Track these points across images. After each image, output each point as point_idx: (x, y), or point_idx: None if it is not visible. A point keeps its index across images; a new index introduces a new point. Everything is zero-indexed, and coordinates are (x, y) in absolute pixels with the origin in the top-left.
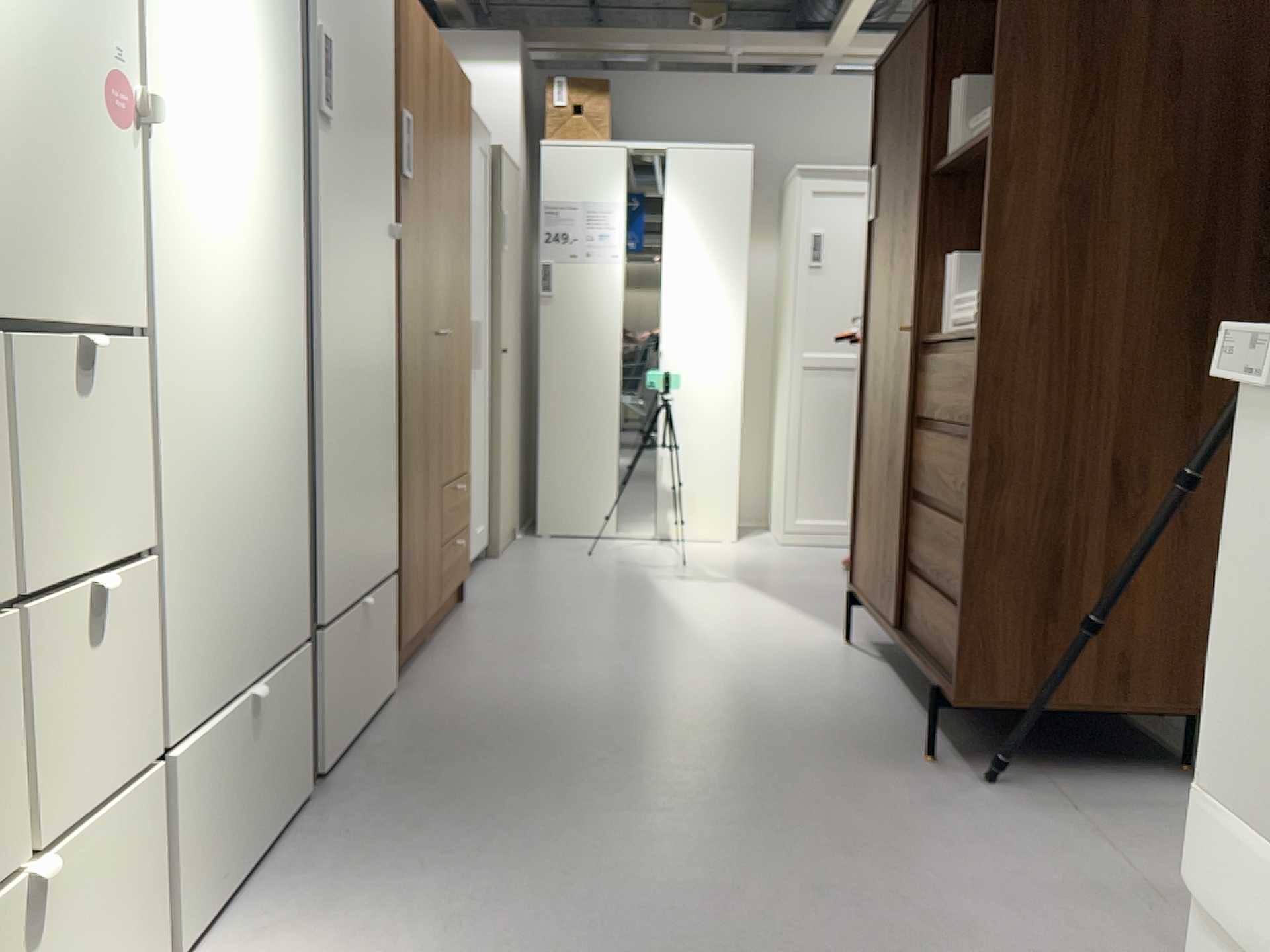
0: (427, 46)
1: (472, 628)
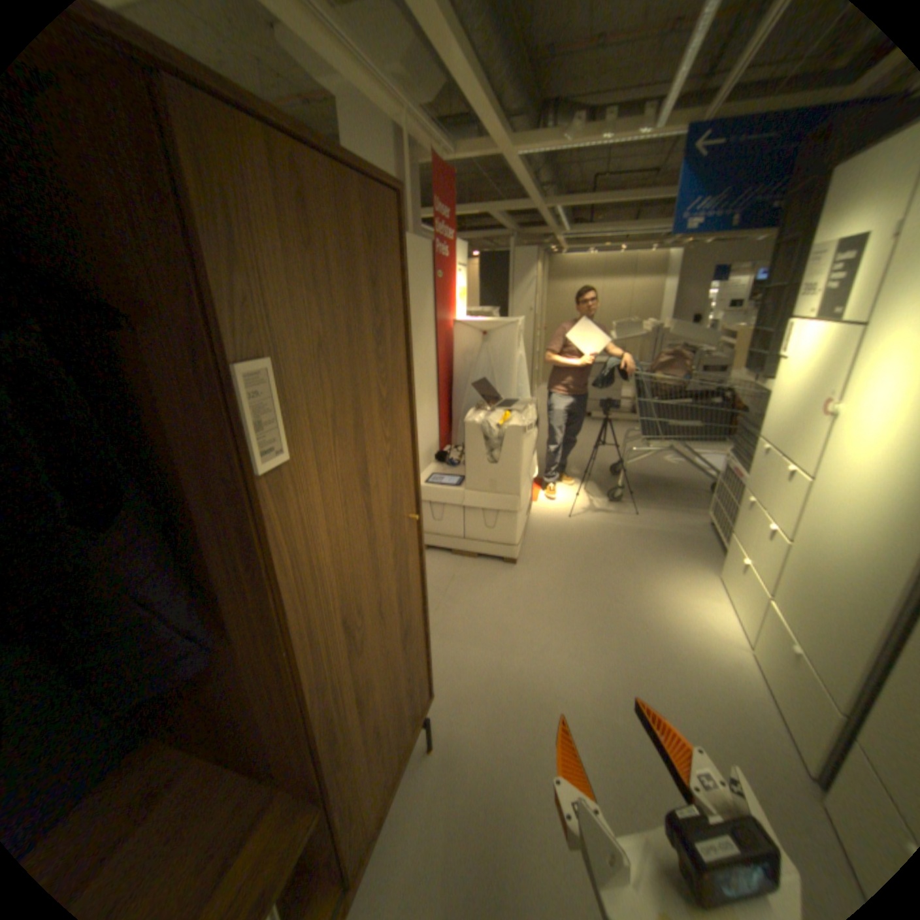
0: None
1: None
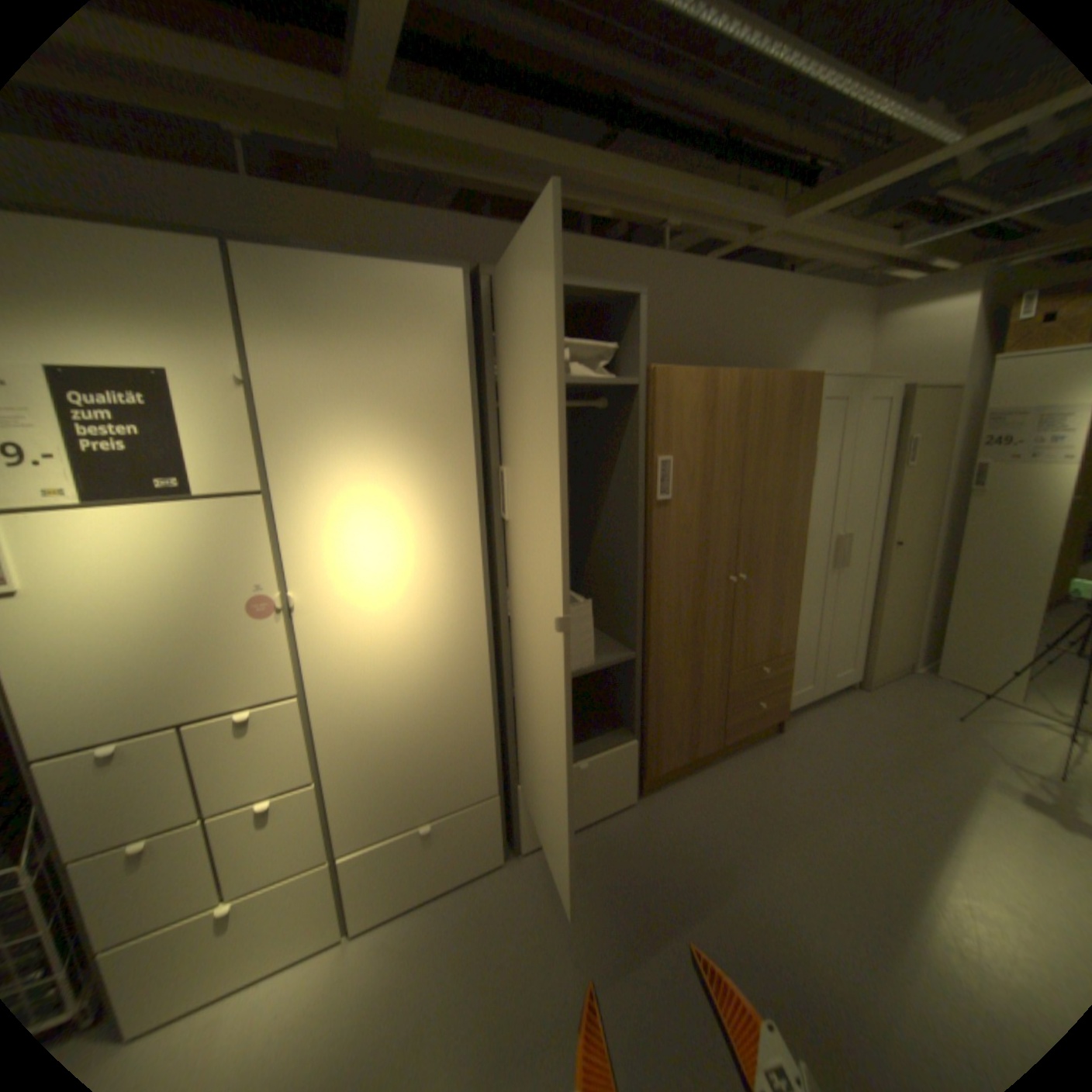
0: (713, 391)
1: (755, 766)
